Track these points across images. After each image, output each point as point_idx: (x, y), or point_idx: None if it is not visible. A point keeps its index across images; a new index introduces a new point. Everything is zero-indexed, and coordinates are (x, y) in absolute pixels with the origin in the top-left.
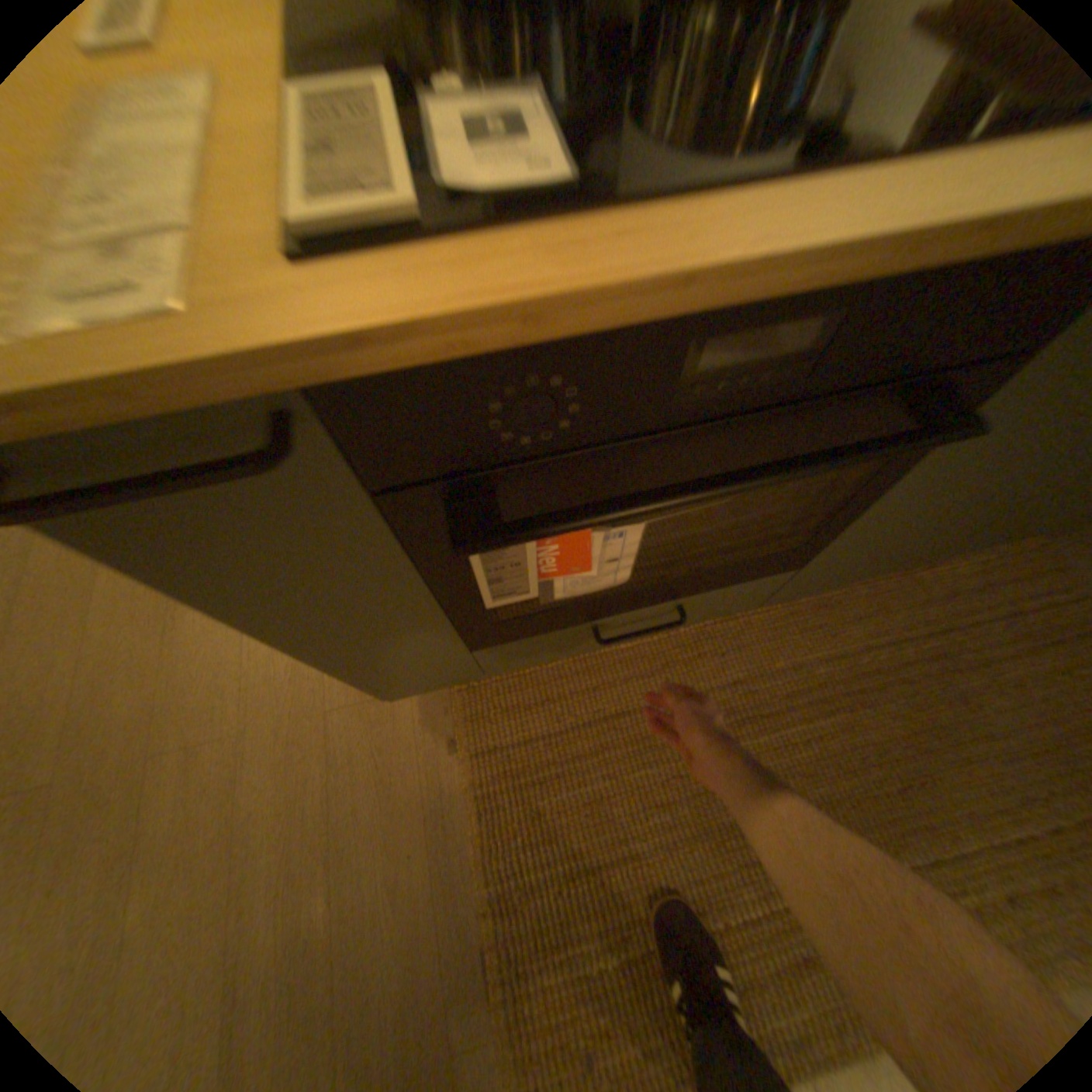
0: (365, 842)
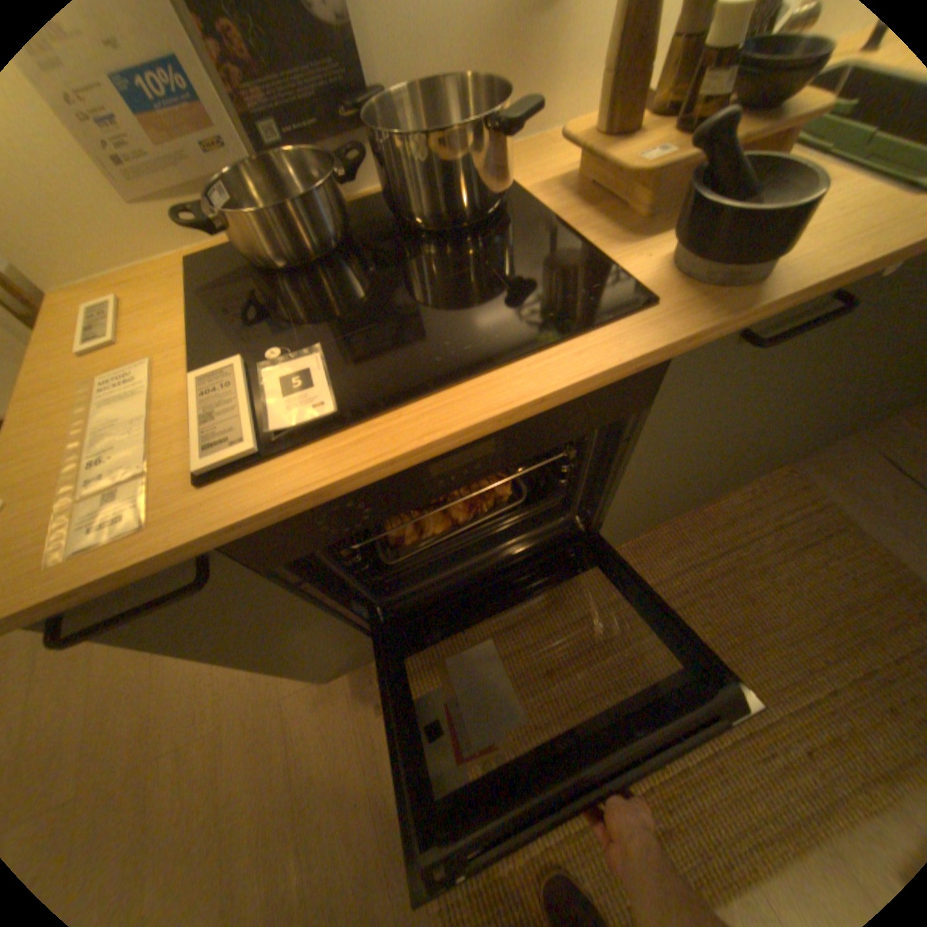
0: (320, 800)
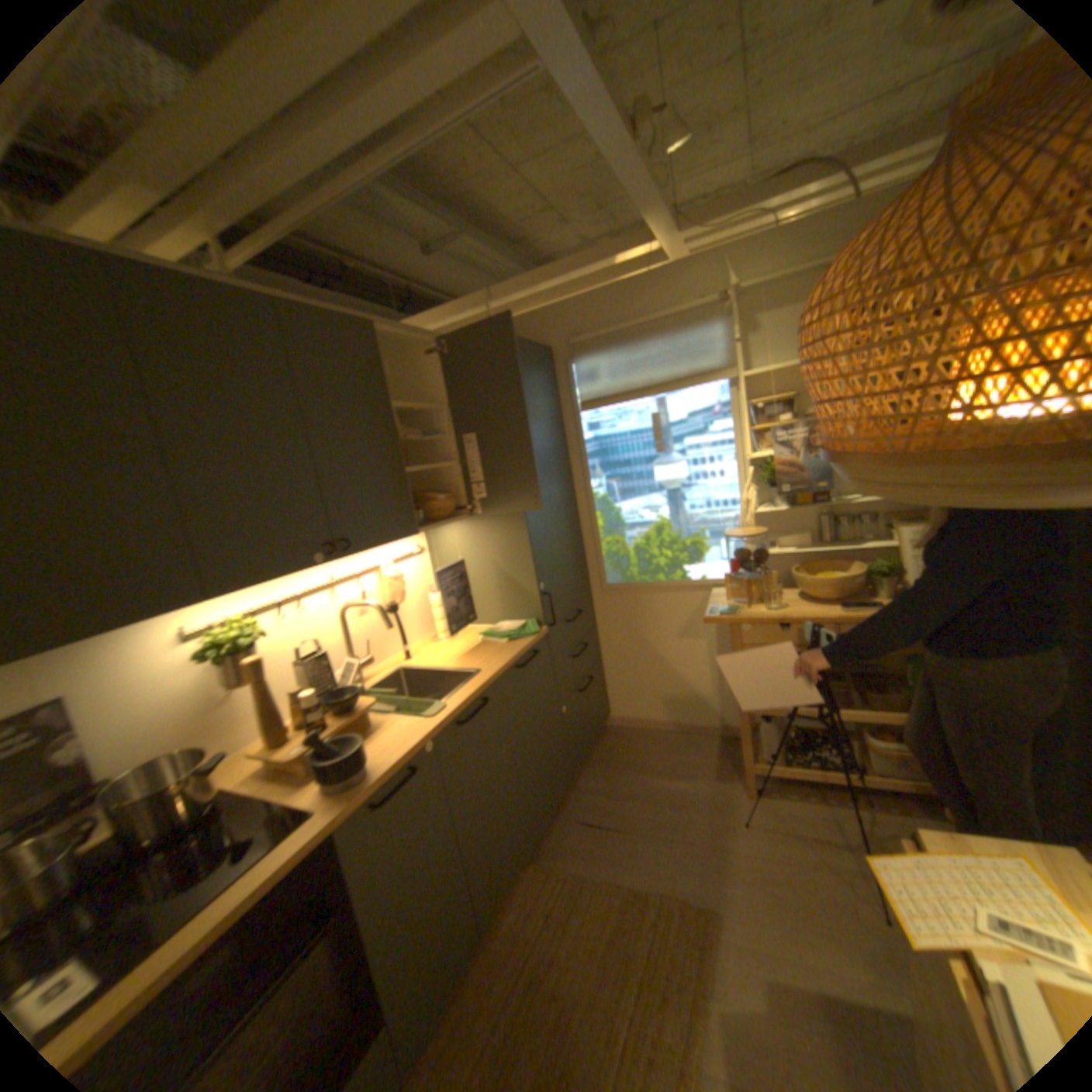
0: None
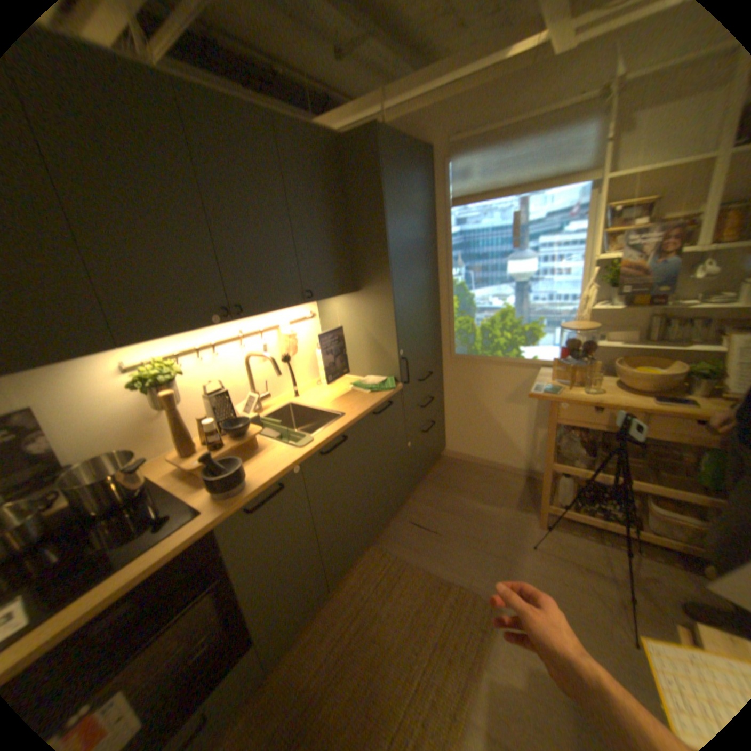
0: None
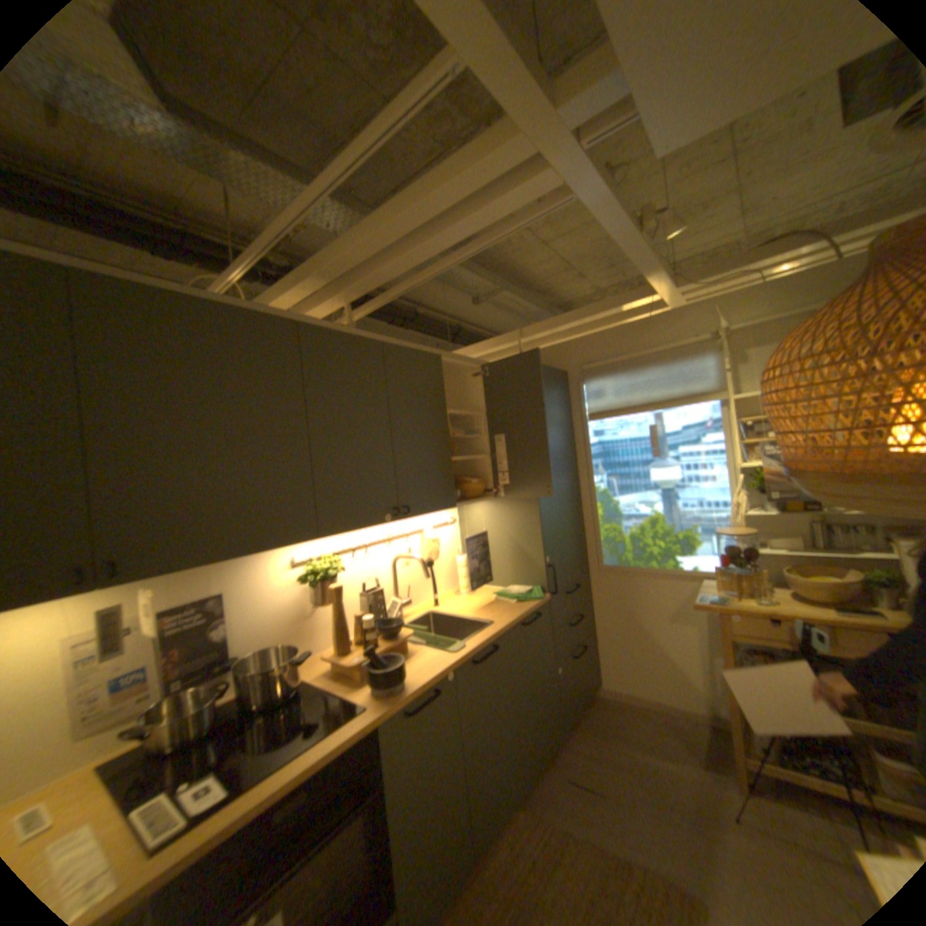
0: None
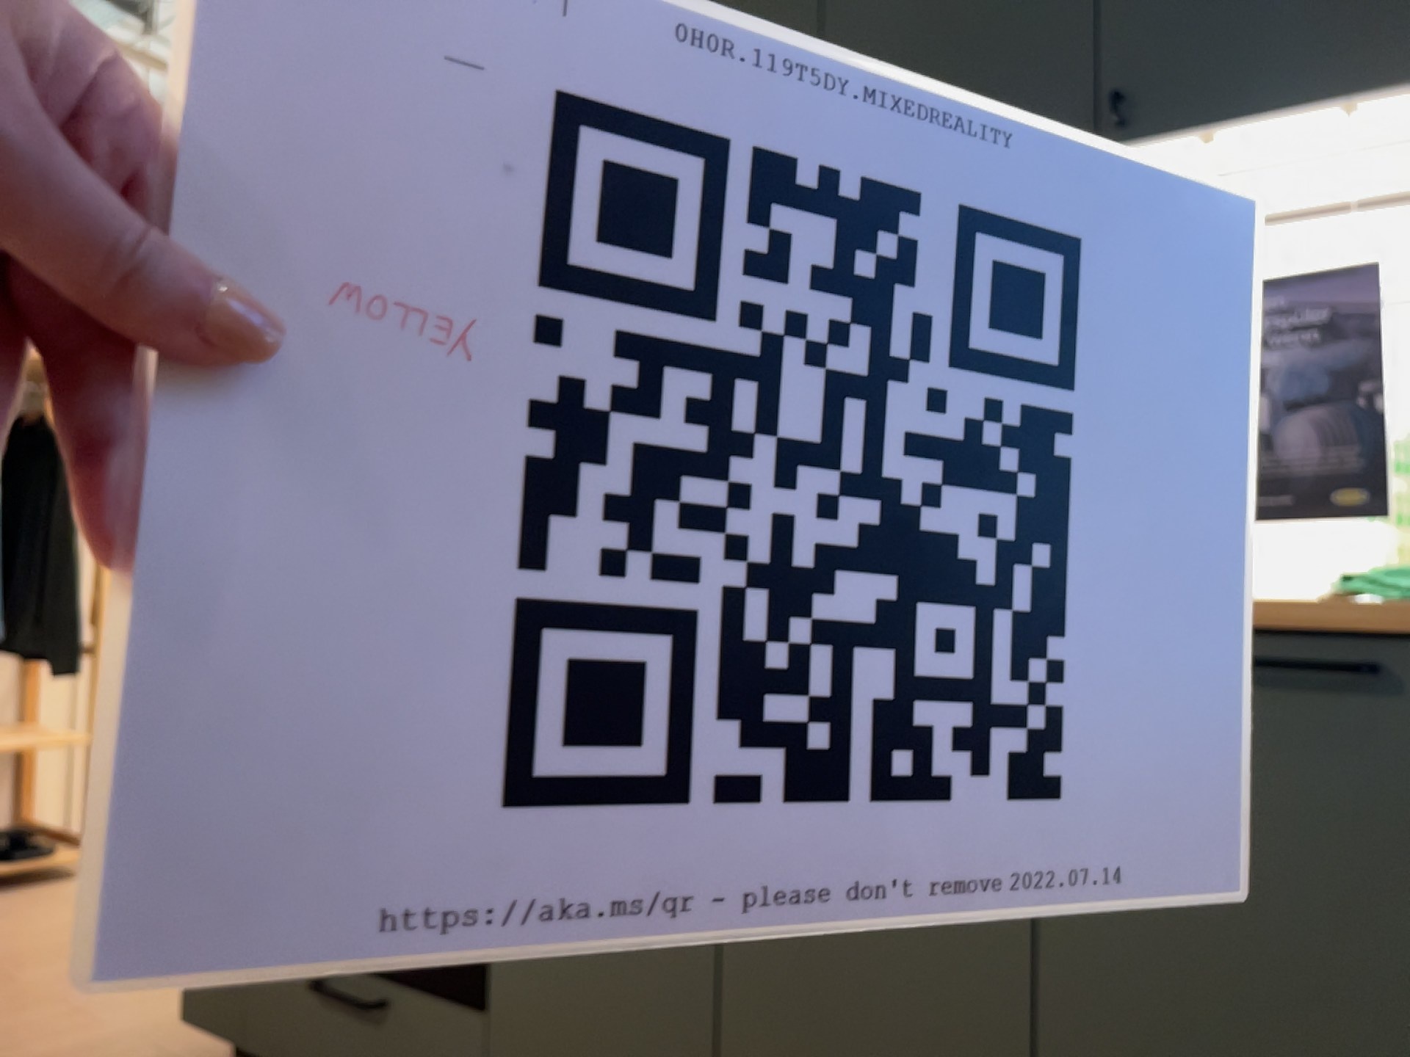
0: None
